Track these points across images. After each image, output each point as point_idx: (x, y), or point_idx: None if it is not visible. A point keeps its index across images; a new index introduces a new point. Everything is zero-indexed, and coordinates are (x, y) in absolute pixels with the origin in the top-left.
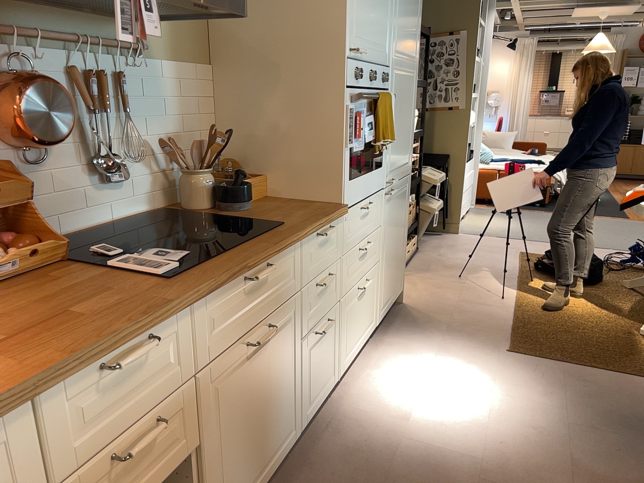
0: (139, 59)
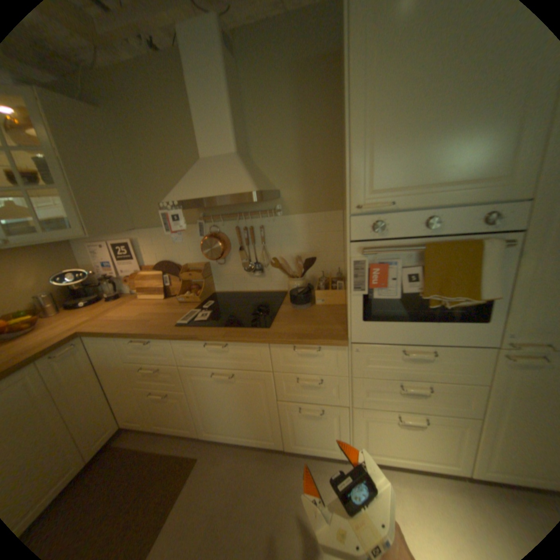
0: (276, 216)
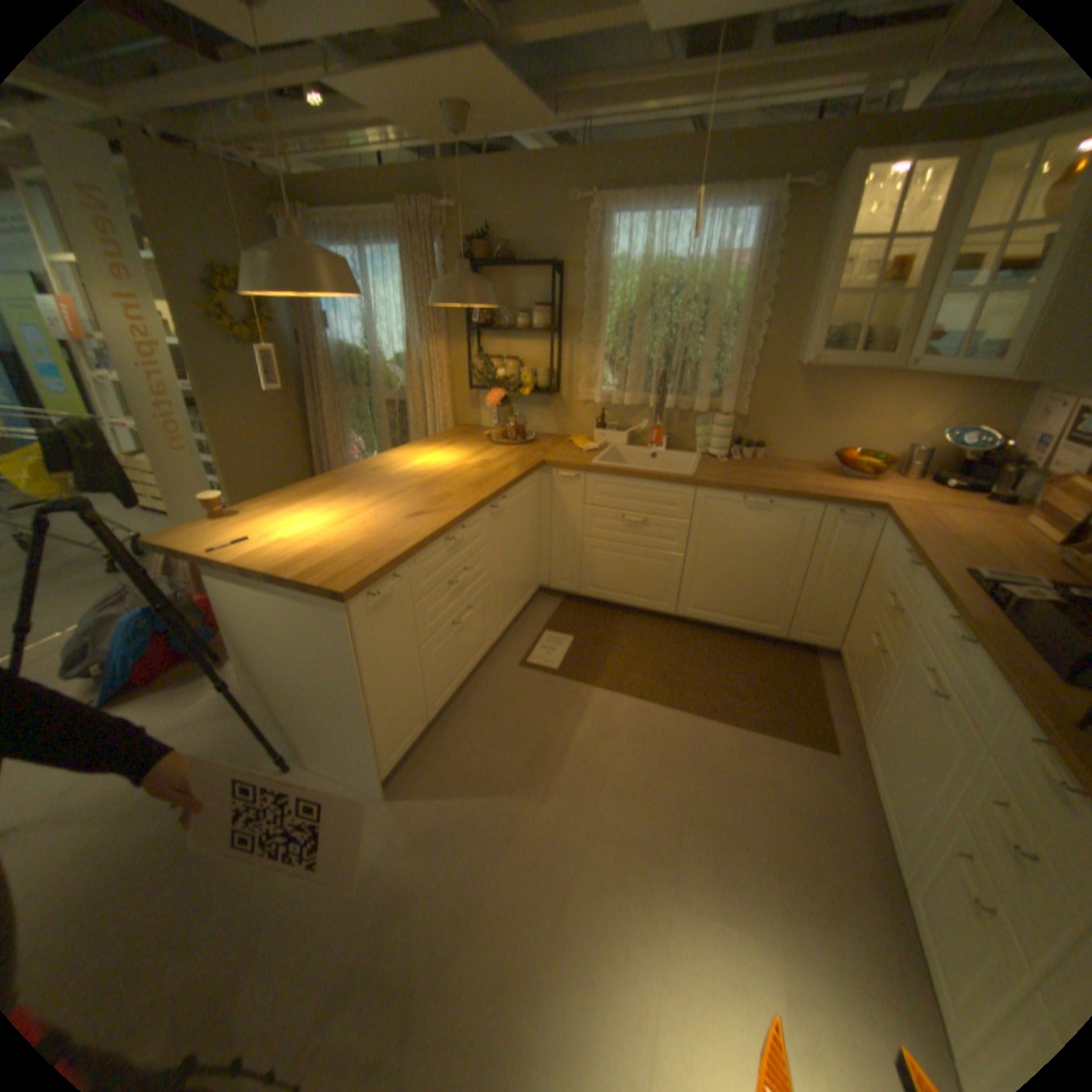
0: None
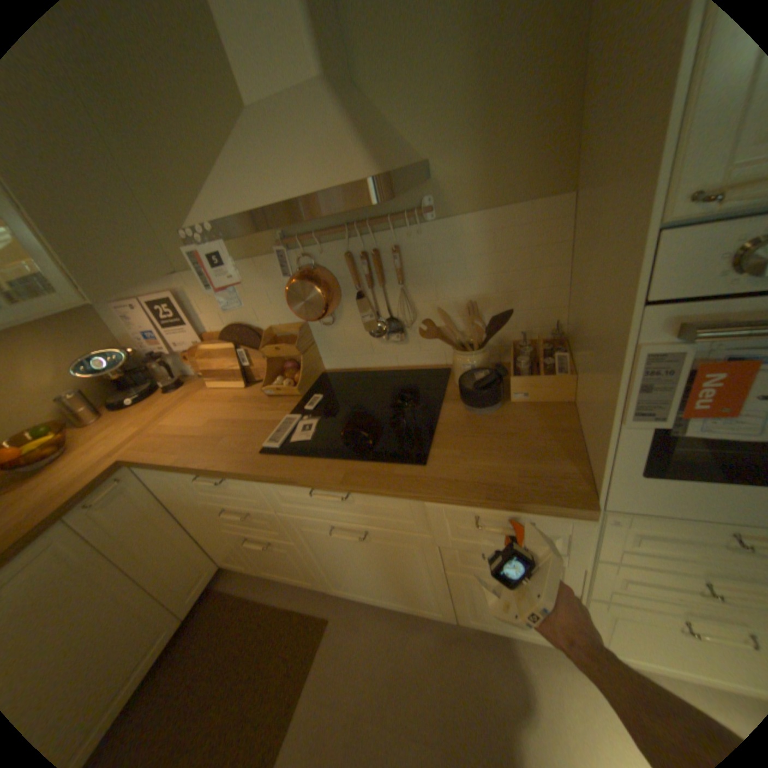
0: (422, 223)
